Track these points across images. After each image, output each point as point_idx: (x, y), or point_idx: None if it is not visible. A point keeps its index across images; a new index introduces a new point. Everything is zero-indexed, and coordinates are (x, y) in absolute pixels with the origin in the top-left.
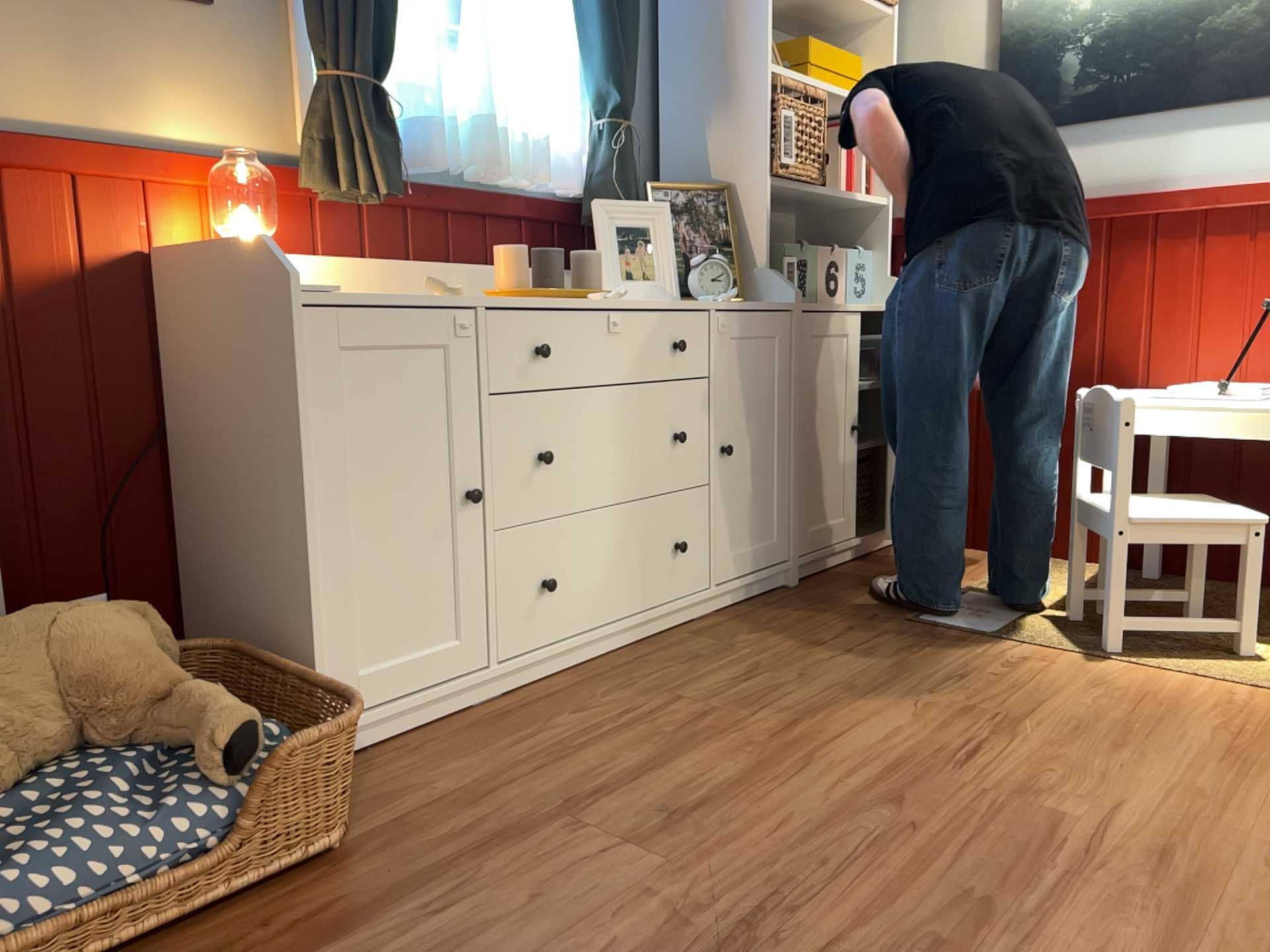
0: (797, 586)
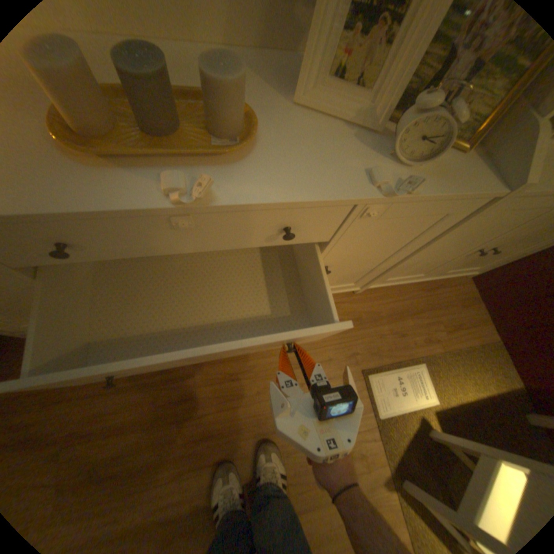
0: (358, 294)
